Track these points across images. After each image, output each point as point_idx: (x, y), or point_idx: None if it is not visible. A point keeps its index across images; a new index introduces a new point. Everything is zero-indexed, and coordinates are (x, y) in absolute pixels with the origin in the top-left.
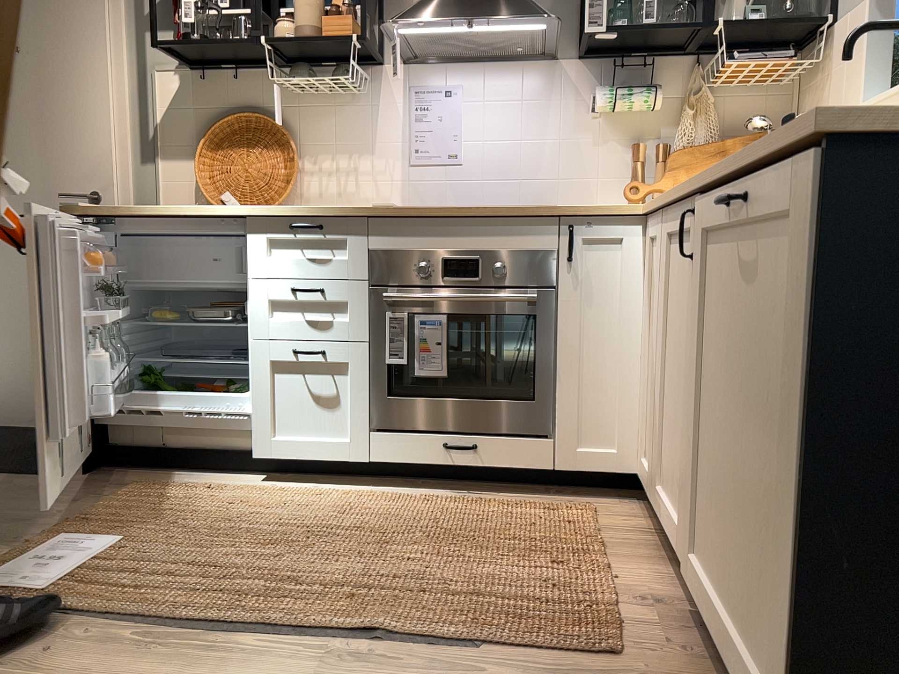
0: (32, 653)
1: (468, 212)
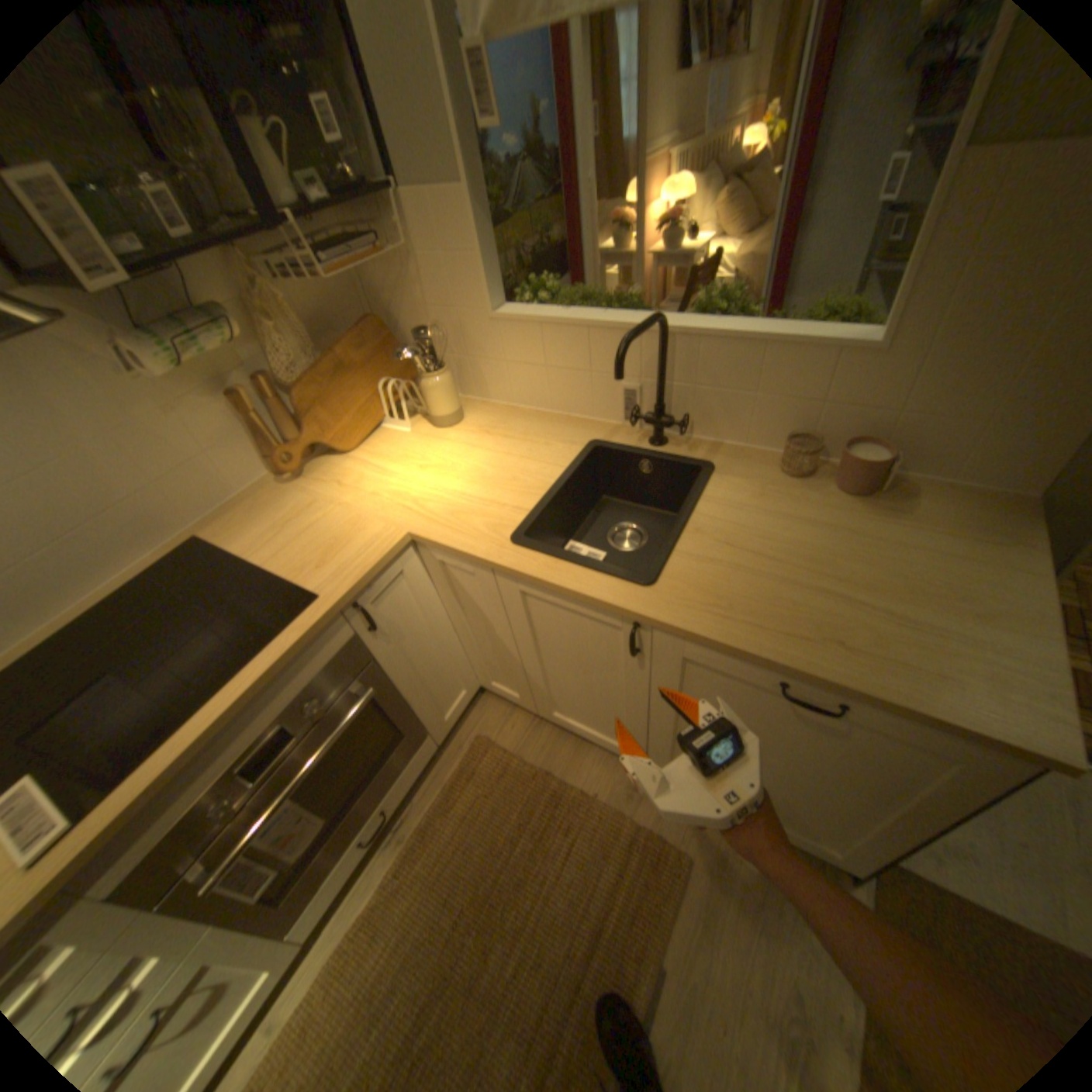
0: None
1: (231, 711)
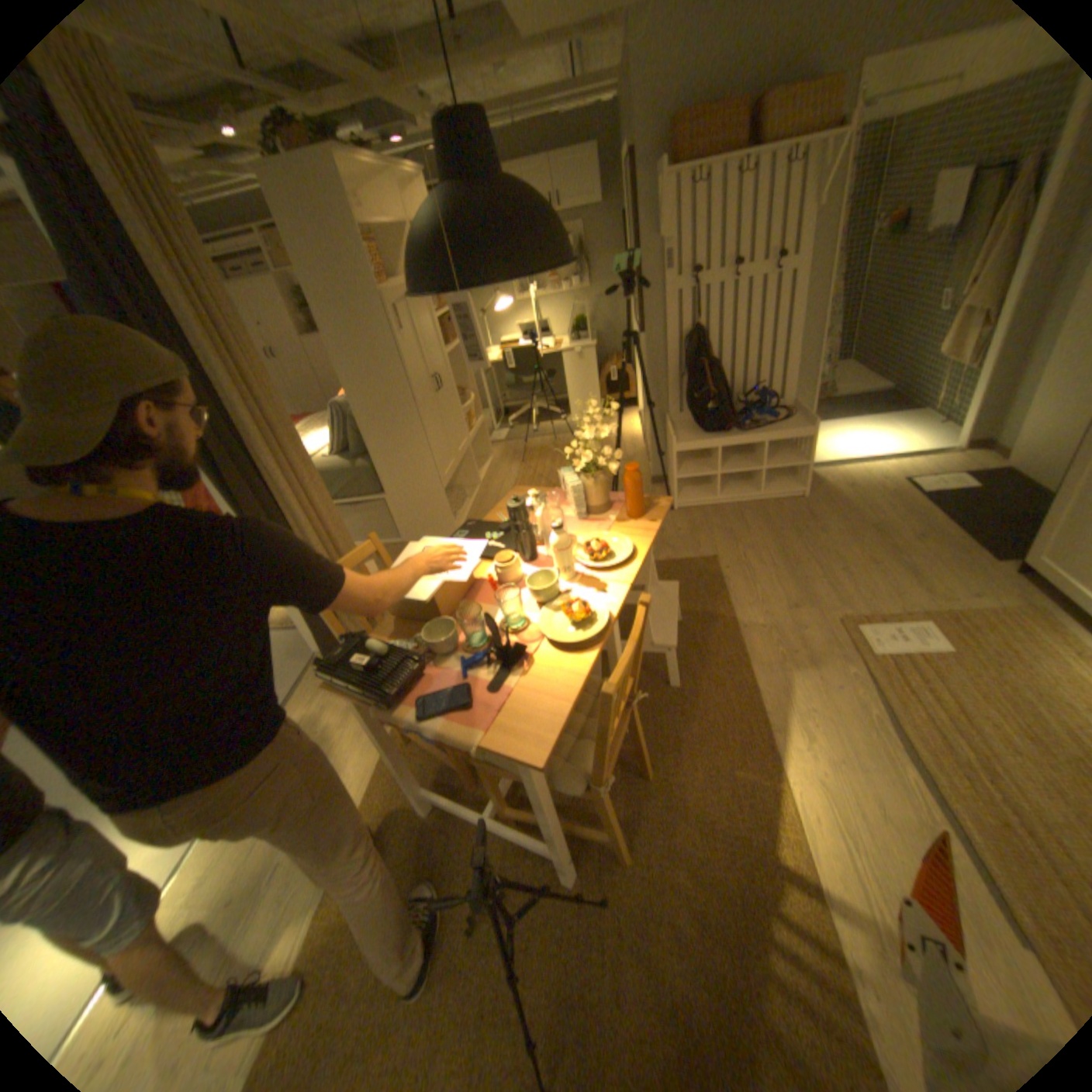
0: (839, 680)
1: None
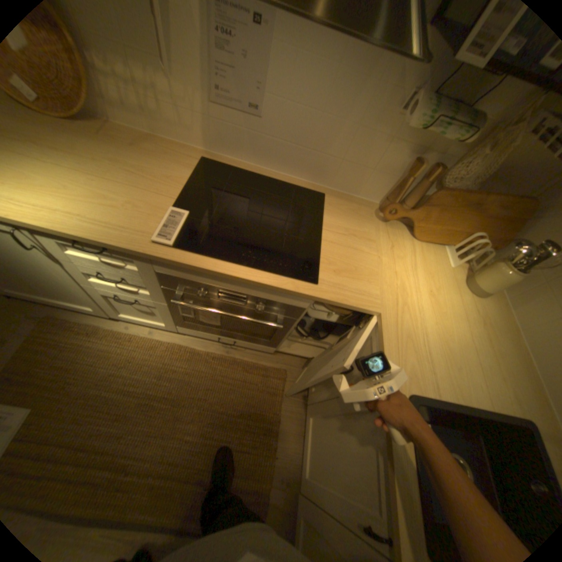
0: None
1: (240, 280)
